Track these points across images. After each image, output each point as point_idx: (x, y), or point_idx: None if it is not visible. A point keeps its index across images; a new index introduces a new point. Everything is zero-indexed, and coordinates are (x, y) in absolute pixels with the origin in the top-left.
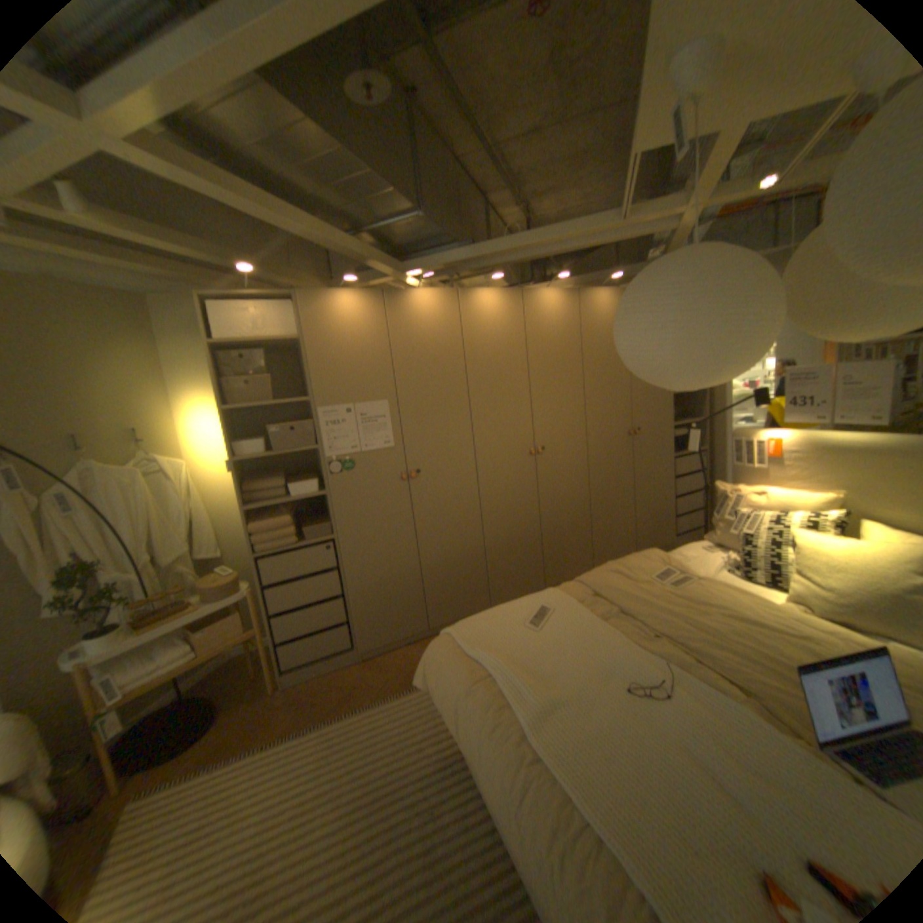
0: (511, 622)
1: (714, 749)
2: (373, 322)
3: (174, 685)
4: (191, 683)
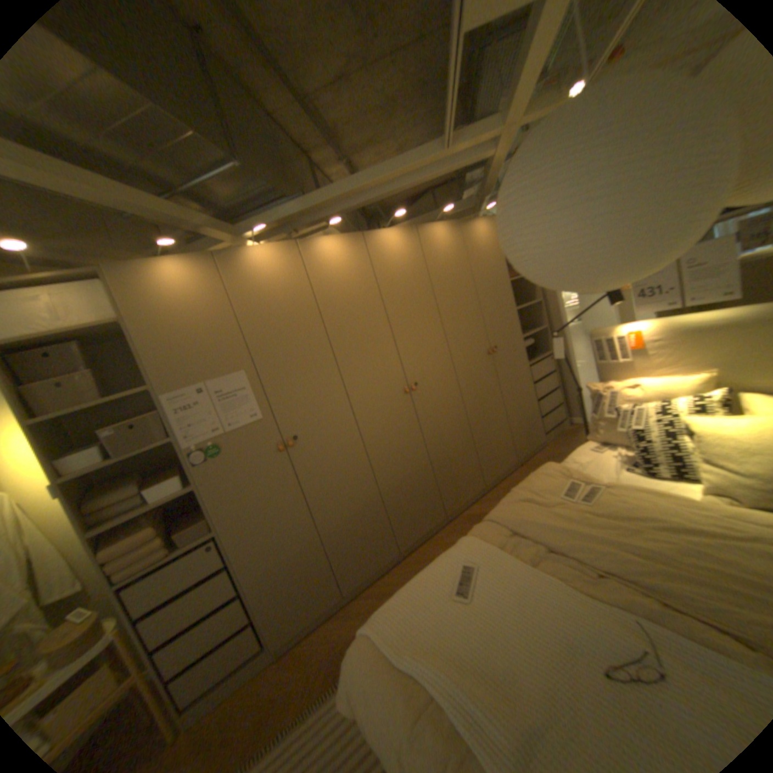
0: (436, 598)
1: None
2: (209, 288)
3: None
4: None
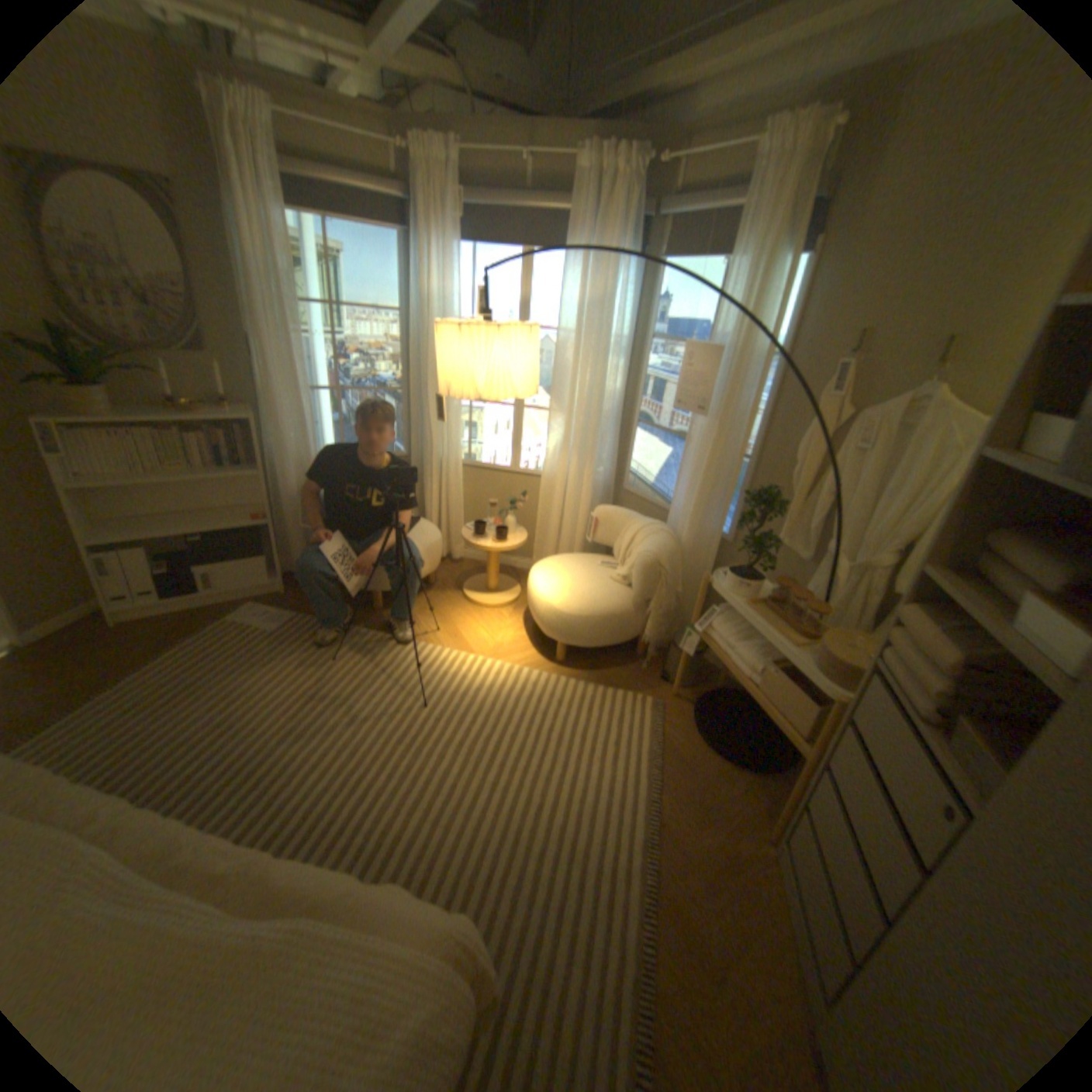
0: None
1: None
2: None
3: None
4: None
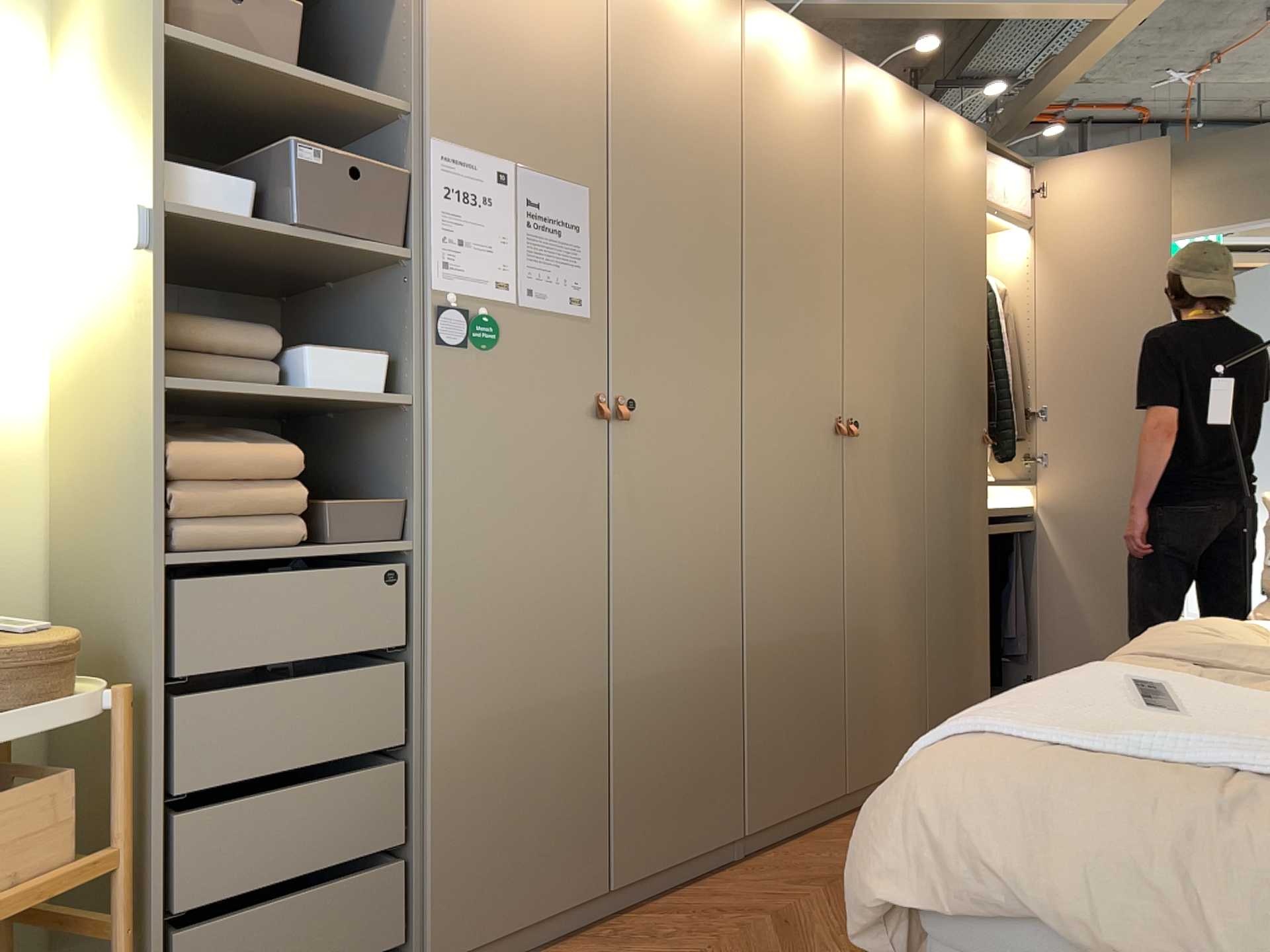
0: (1108, 710)
1: None
2: None
3: None
4: None
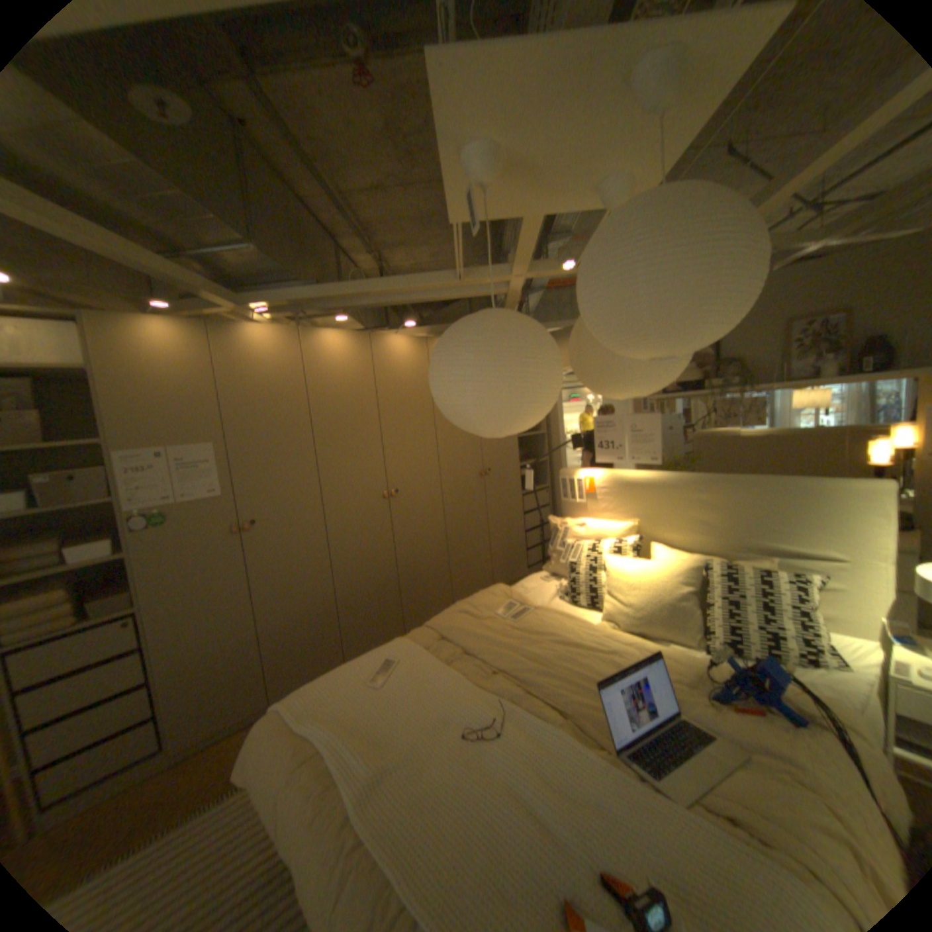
0: (351, 684)
1: (533, 782)
2: (193, 356)
3: None
4: None
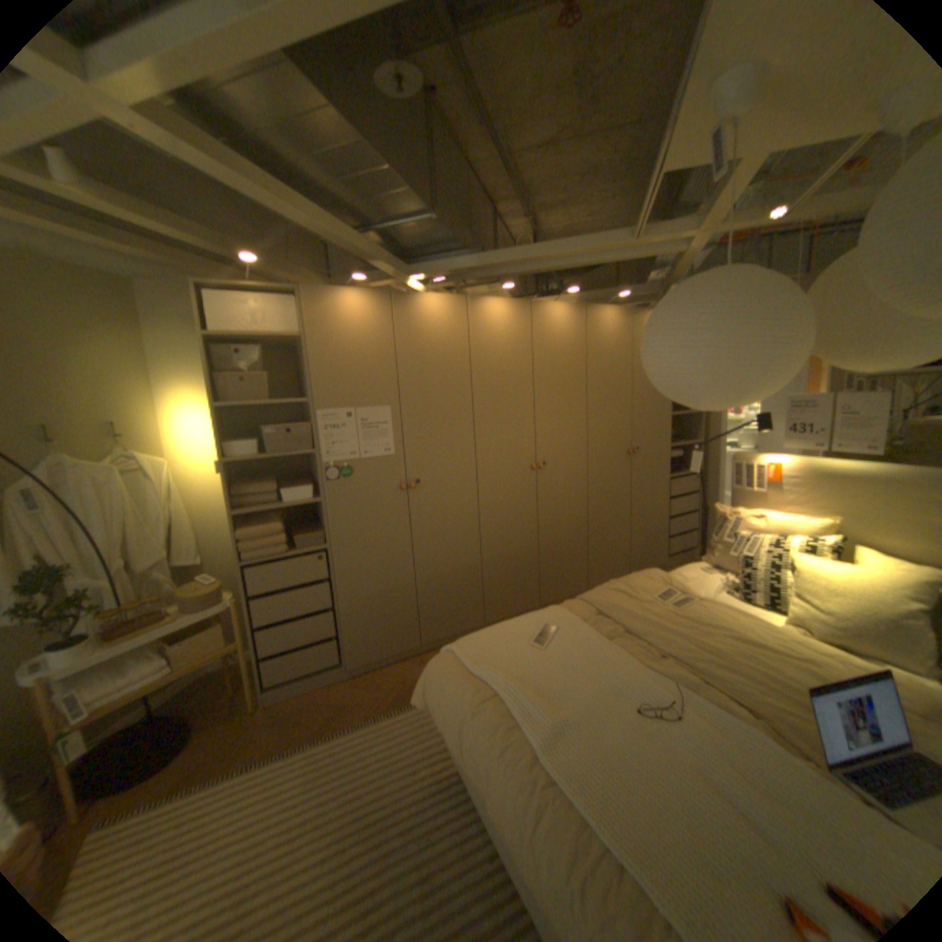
0: (515, 640)
1: (728, 772)
2: (379, 325)
3: (143, 702)
4: (162, 700)
